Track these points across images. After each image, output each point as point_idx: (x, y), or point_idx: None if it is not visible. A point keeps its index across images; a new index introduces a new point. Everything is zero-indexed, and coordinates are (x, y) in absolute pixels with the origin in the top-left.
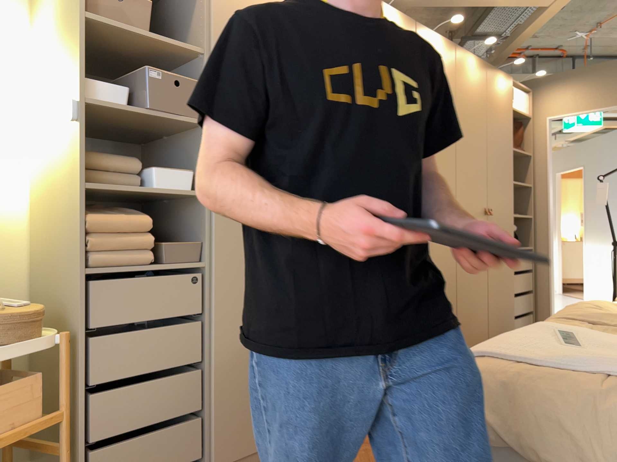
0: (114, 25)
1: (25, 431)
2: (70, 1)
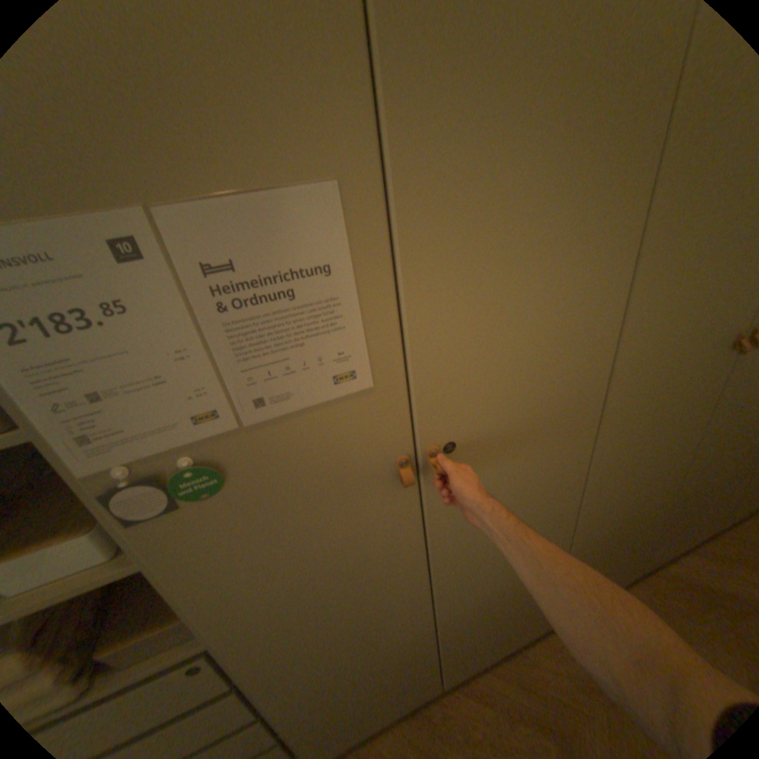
0: None
1: None
2: None
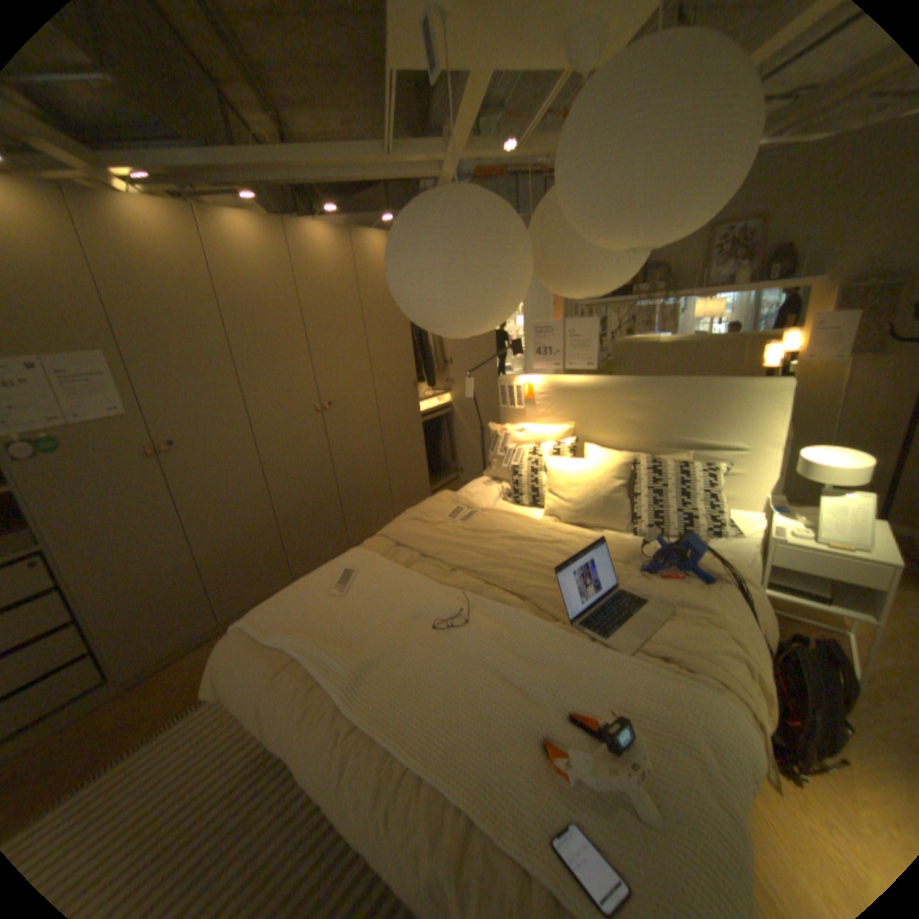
0: None
1: None
2: None
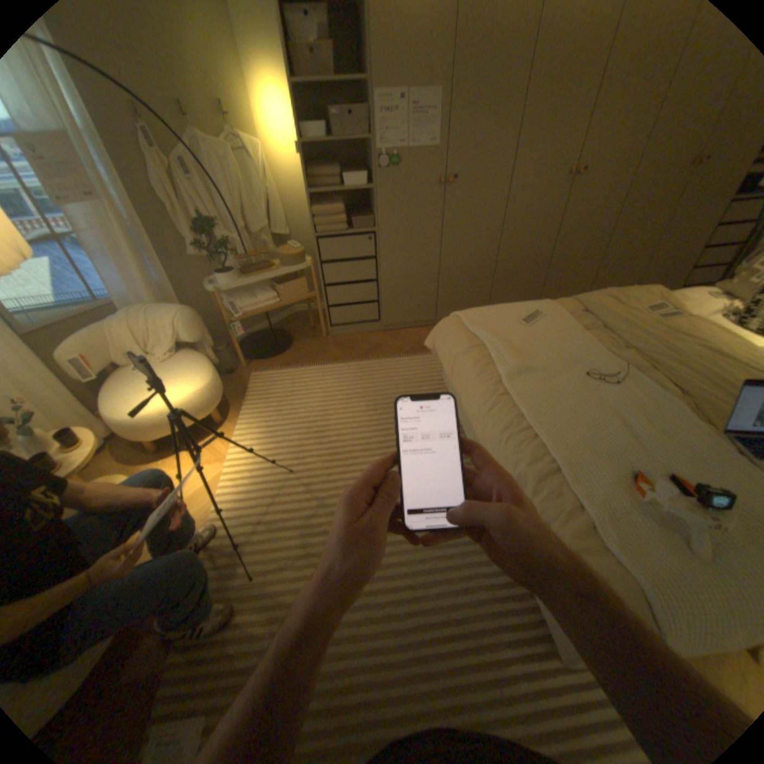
0: (314, 75)
1: (304, 297)
2: (288, 68)
